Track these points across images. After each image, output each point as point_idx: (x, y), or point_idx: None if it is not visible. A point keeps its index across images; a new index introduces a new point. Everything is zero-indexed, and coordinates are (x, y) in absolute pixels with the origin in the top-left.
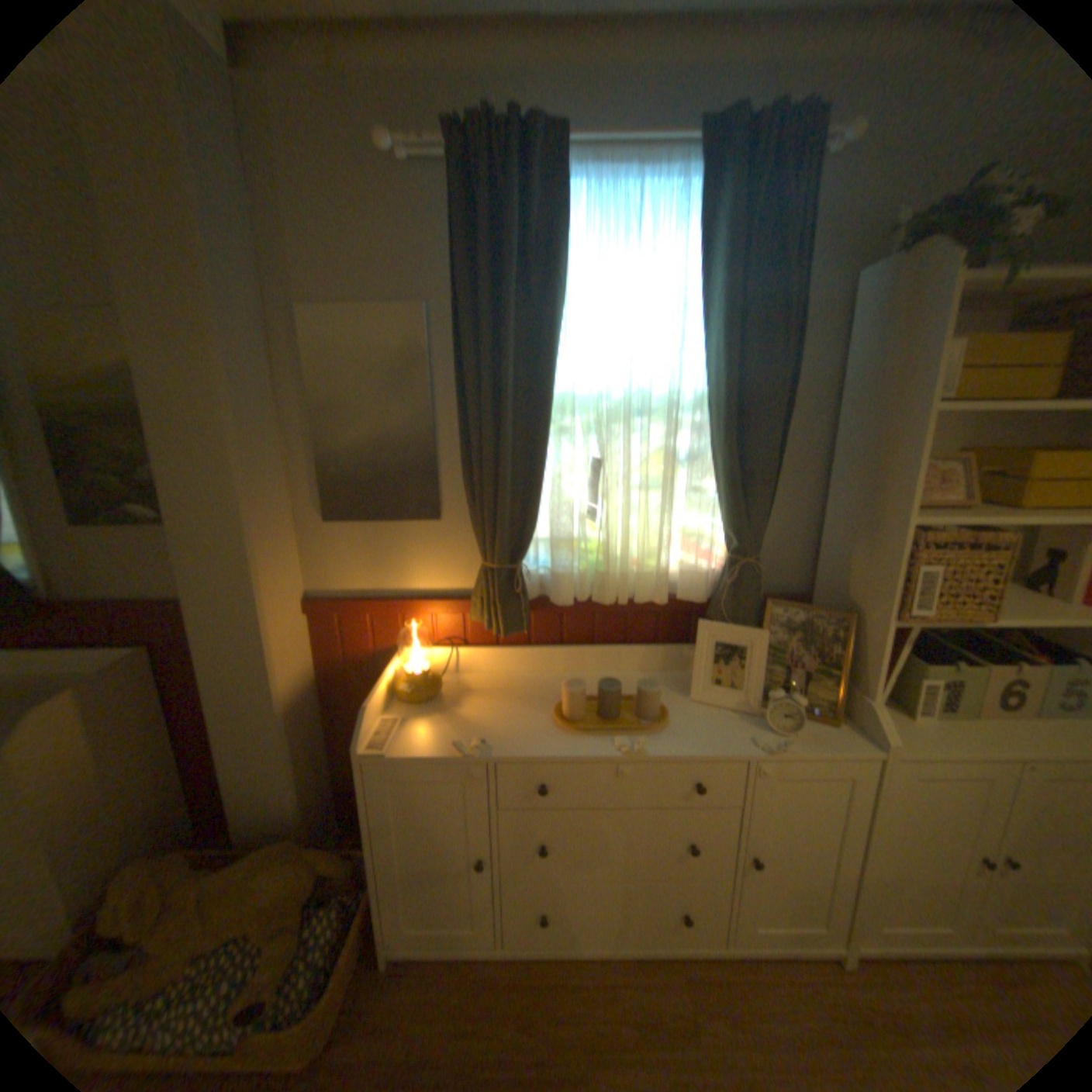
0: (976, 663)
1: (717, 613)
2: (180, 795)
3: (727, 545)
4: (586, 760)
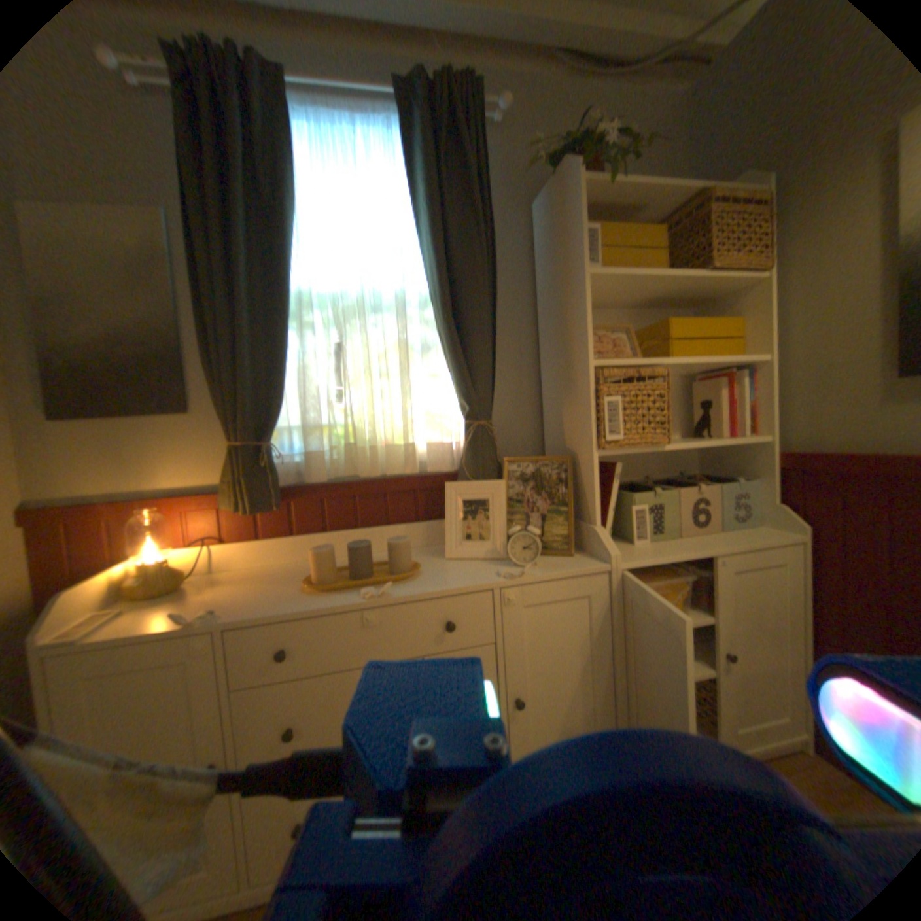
0: (669, 490)
1: (464, 478)
2: None
3: (464, 417)
4: (331, 612)
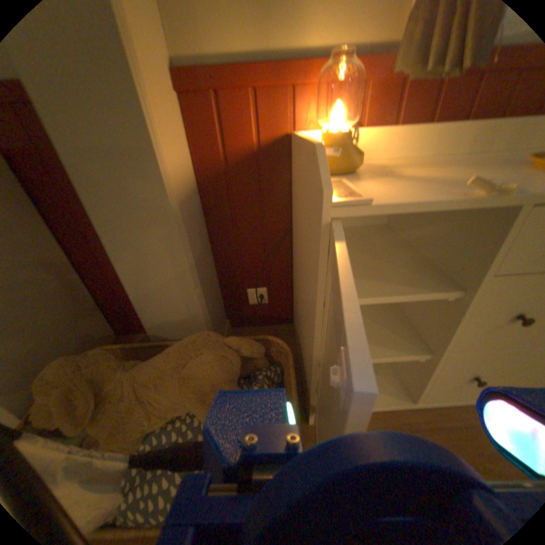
0: None
1: None
2: (96, 304)
3: None
4: None
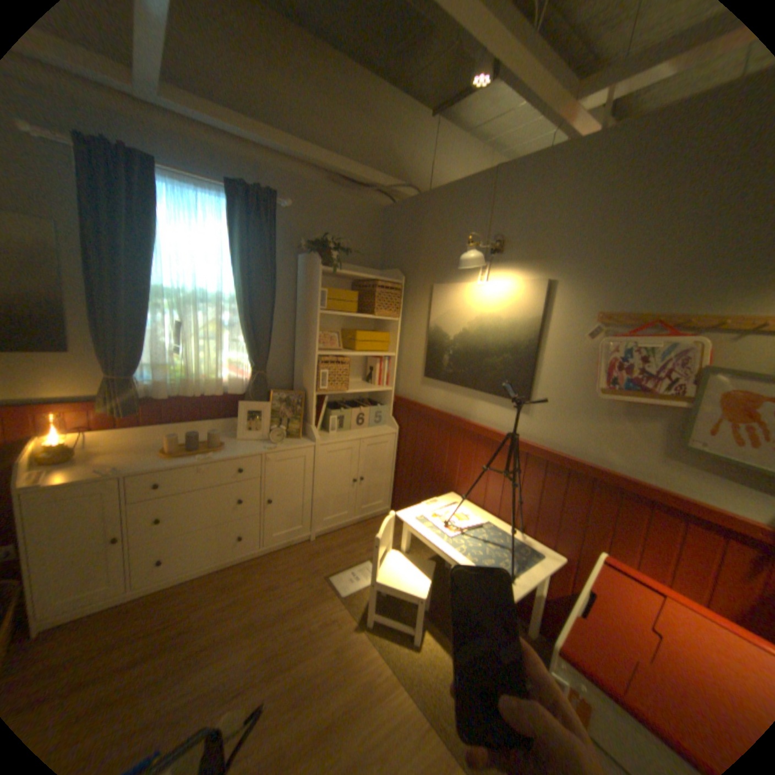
0: (347, 409)
1: (248, 399)
2: None
3: (250, 367)
4: (180, 468)
